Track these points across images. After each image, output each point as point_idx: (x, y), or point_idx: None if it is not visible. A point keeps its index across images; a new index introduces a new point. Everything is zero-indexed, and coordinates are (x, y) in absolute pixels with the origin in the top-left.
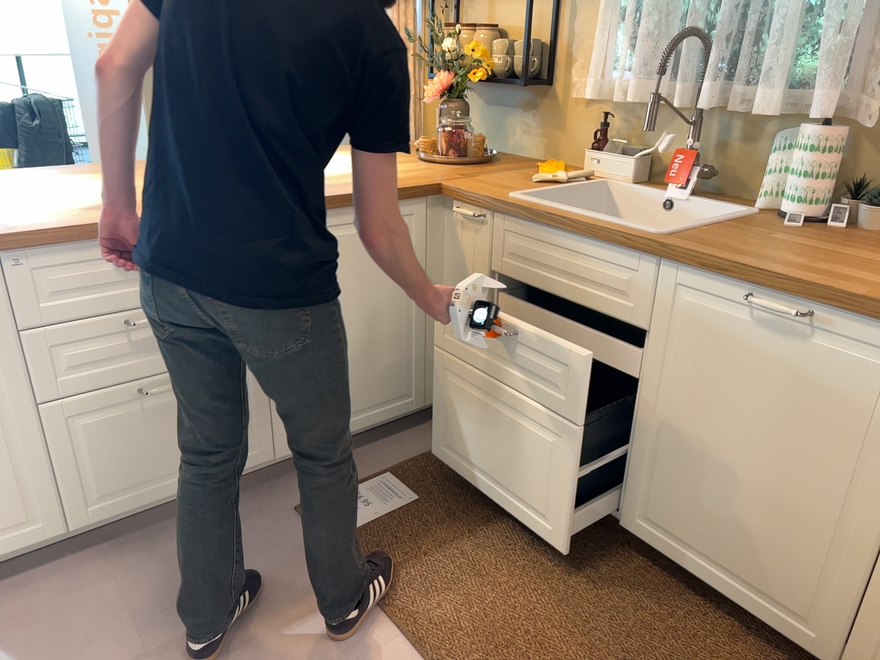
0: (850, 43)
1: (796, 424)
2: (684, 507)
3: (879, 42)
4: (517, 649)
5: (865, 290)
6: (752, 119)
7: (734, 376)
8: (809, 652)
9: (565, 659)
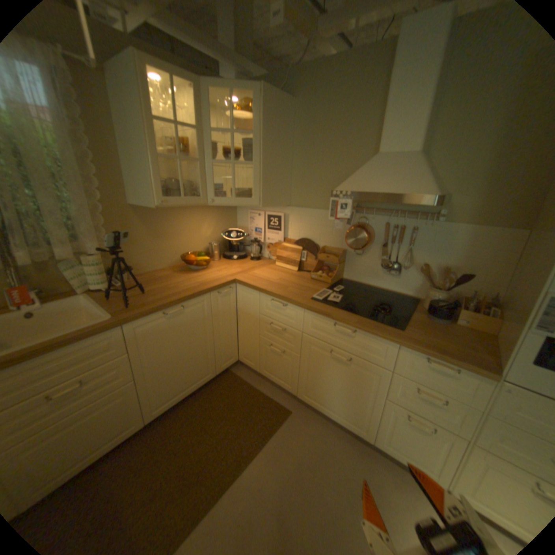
0: (90, 225)
1: (189, 335)
2: (167, 390)
3: (90, 223)
4: (199, 472)
5: (188, 293)
6: (40, 262)
7: (167, 339)
8: (210, 380)
9: (203, 453)
